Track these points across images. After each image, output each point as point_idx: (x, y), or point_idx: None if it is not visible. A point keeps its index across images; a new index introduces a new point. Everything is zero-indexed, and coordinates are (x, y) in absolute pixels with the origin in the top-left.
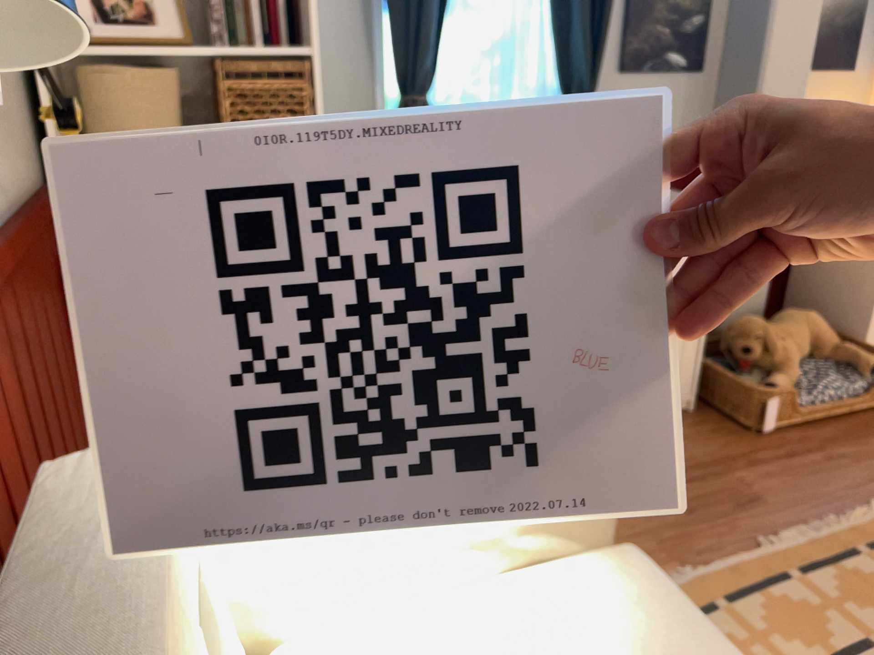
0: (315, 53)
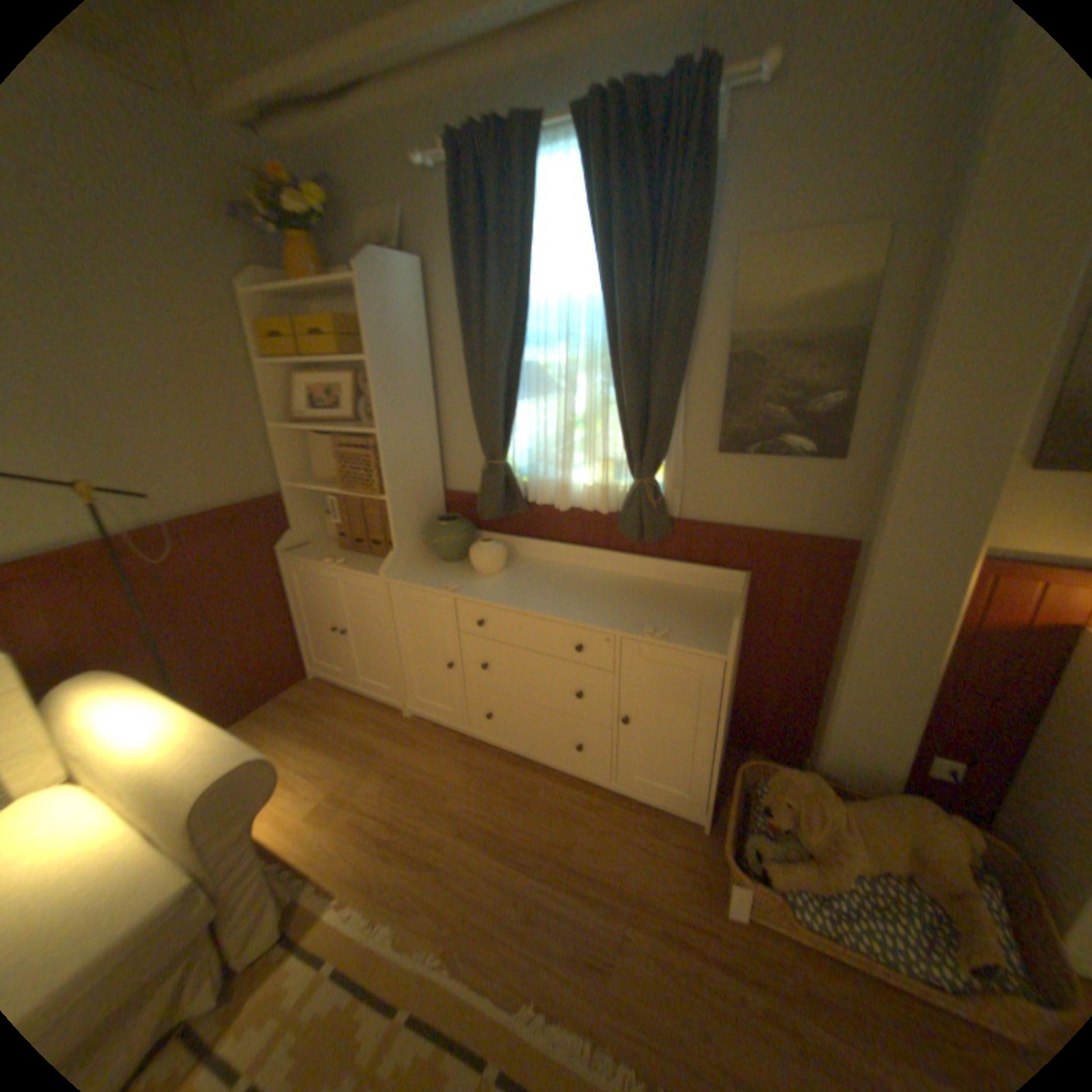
0: (386, 431)
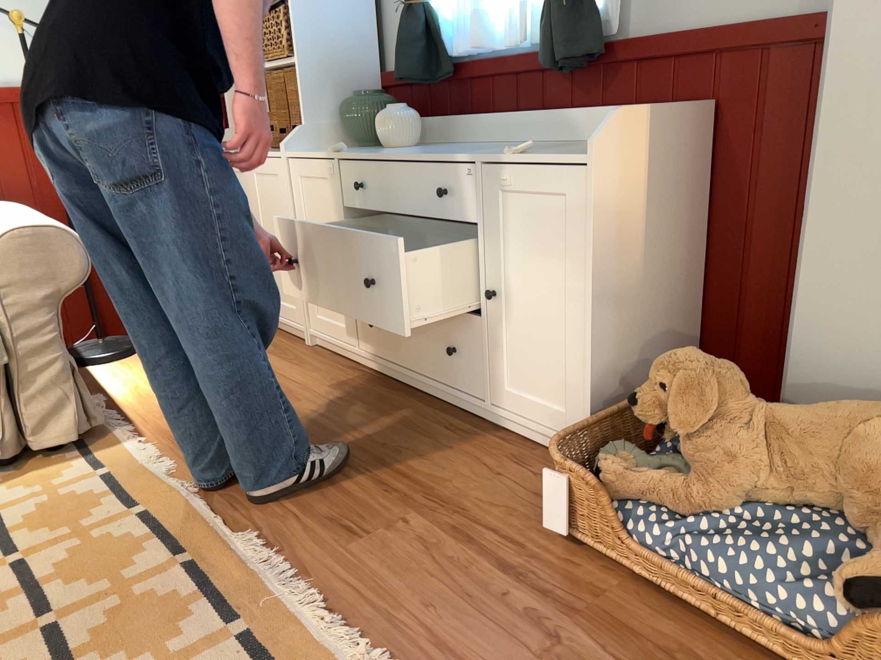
0: None
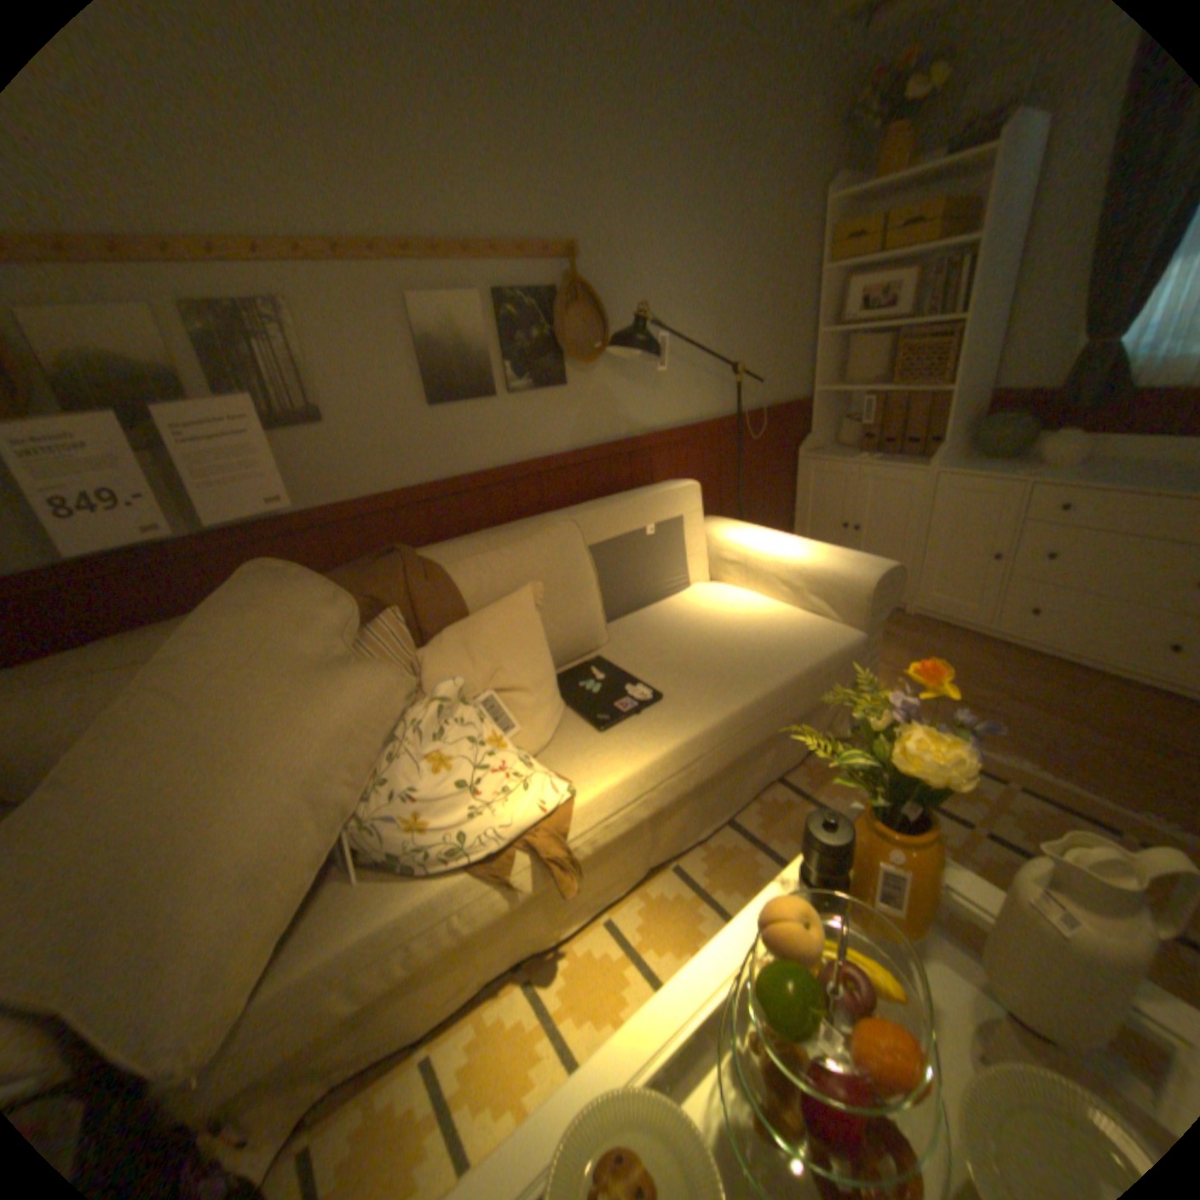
0: (976, 316)
